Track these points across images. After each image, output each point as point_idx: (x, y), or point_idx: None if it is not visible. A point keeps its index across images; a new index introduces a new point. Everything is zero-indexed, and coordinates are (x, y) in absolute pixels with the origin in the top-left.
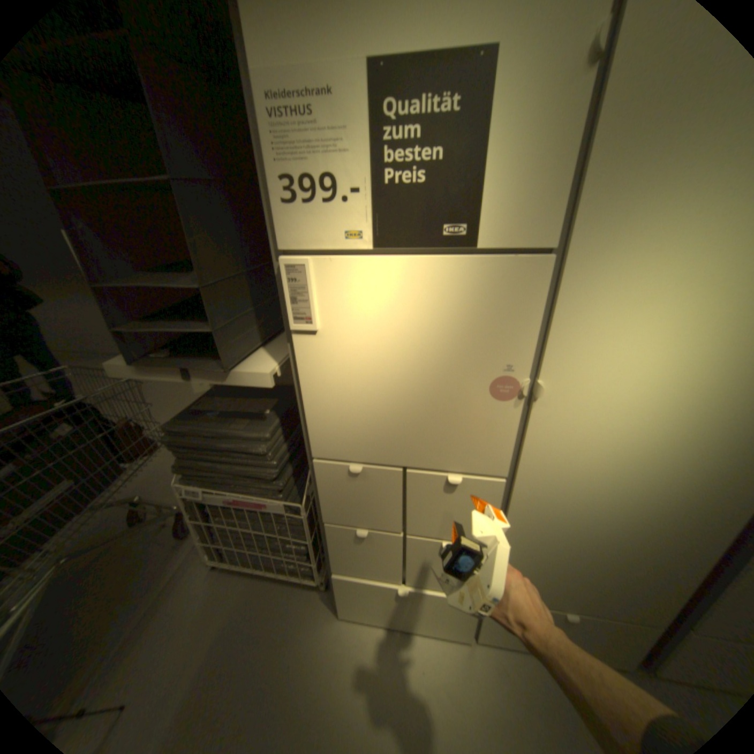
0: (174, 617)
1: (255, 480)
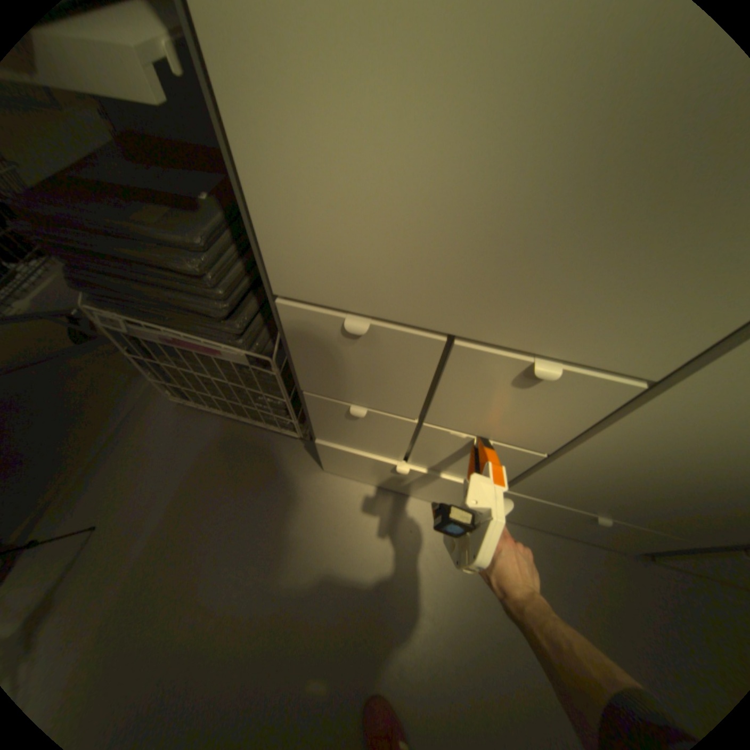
0: (141, 449)
1: (198, 316)
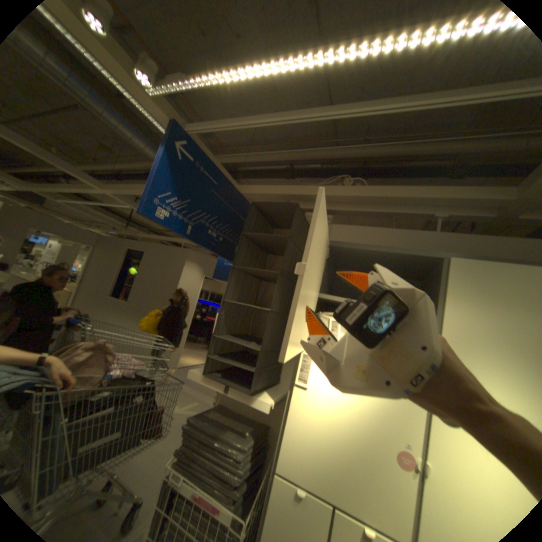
0: None
1: (222, 484)
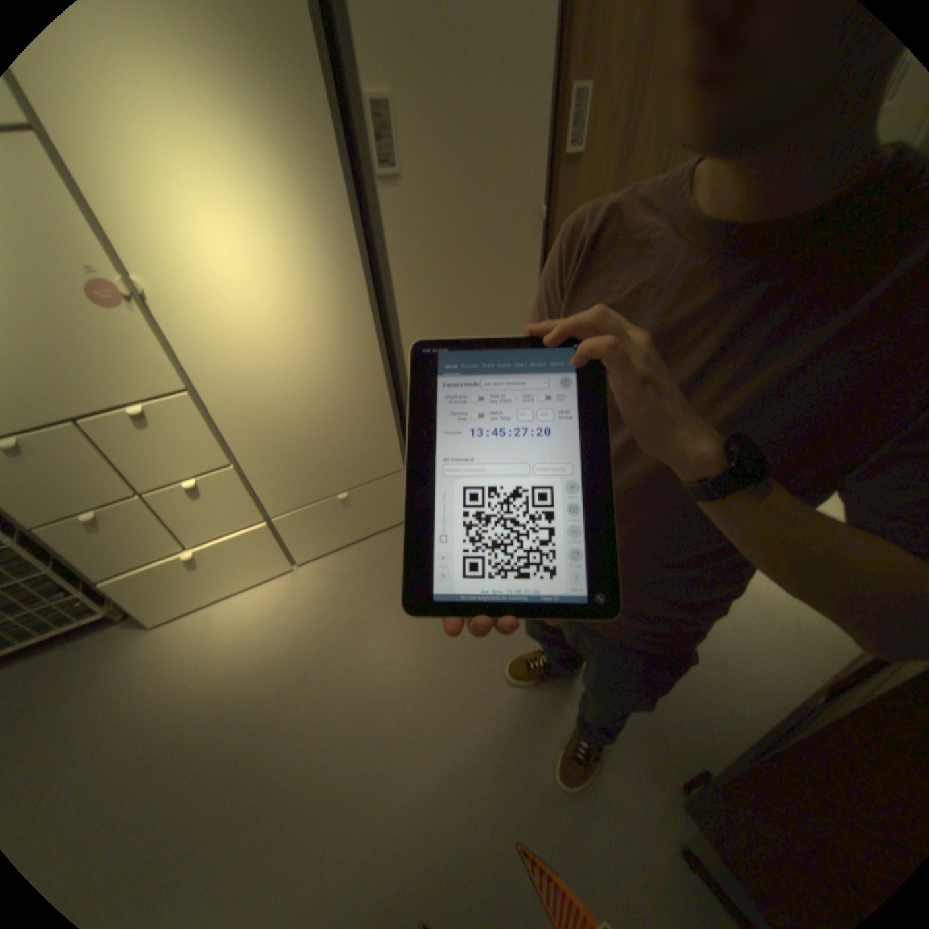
0: None
1: None
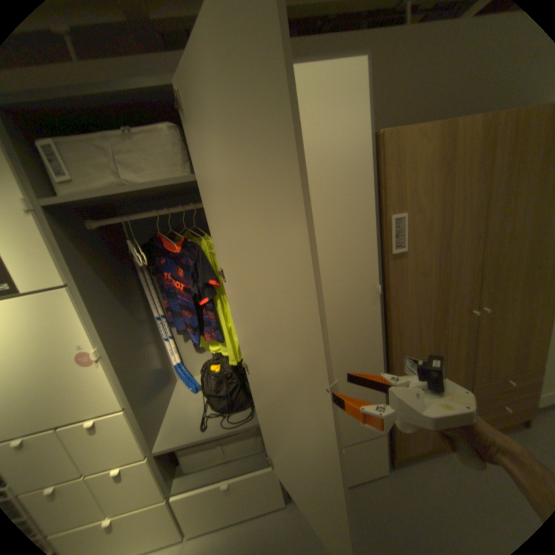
0: None
1: None
